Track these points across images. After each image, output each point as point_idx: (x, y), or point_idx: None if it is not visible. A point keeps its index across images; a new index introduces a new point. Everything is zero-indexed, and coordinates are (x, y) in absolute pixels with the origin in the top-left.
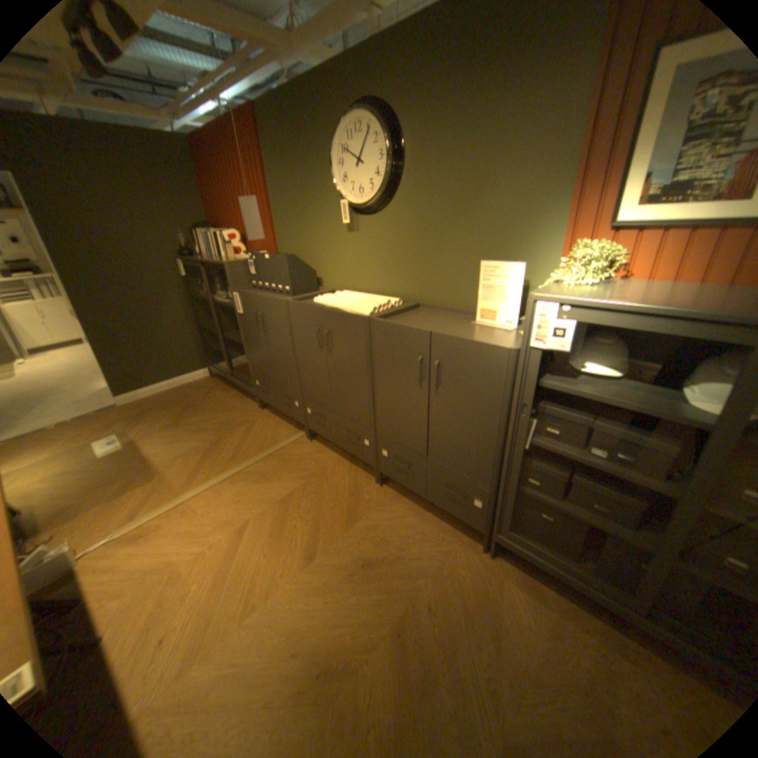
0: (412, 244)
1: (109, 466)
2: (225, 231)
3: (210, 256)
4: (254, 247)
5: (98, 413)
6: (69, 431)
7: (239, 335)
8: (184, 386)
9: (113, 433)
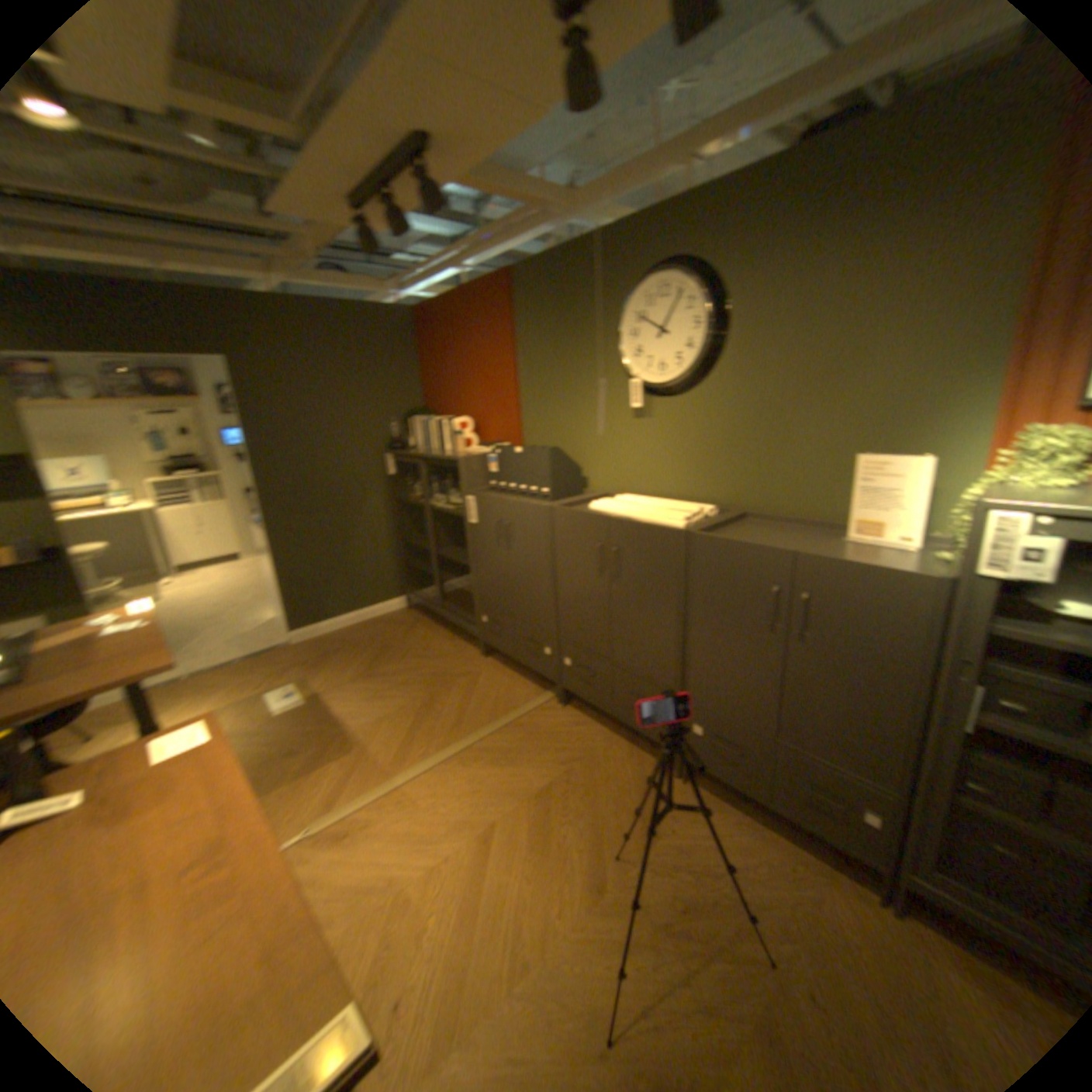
0: (735, 432)
1: (290, 730)
2: (452, 420)
3: (427, 451)
4: (487, 439)
5: (267, 655)
6: (232, 679)
7: (458, 554)
8: (374, 621)
9: (289, 684)
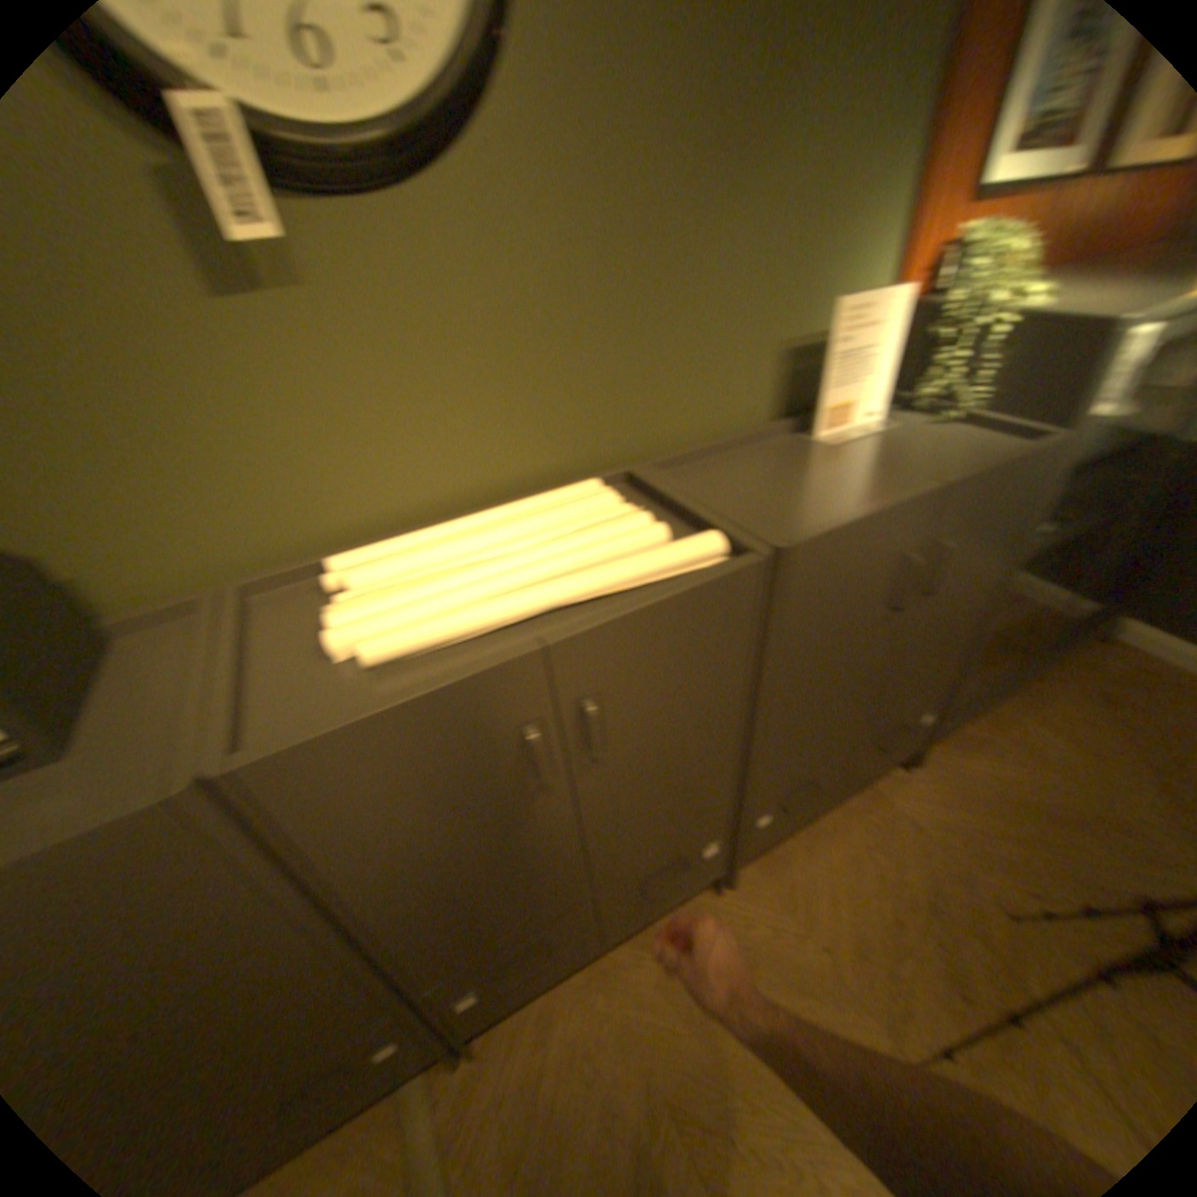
0: (587, 292)
1: None
2: None
3: None
4: None
5: None
6: None
7: None
8: None
9: None
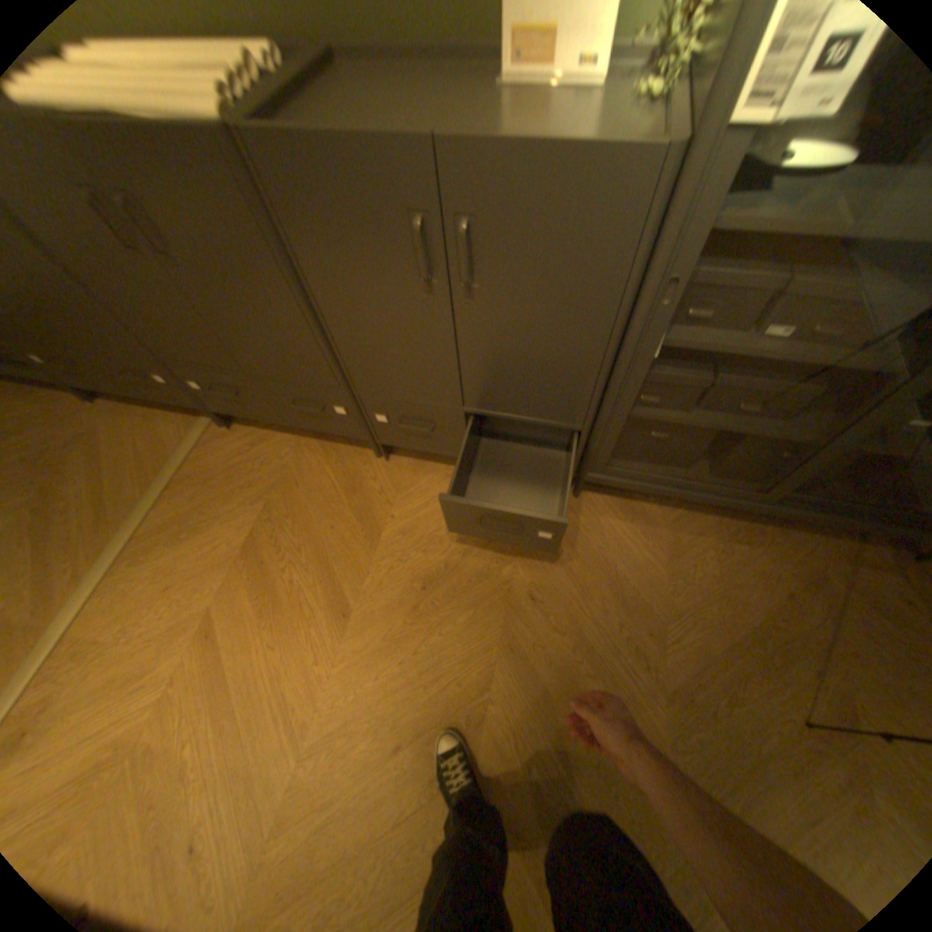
0: None
1: None
2: None
3: None
4: None
5: None
6: None
7: None
8: None
9: None
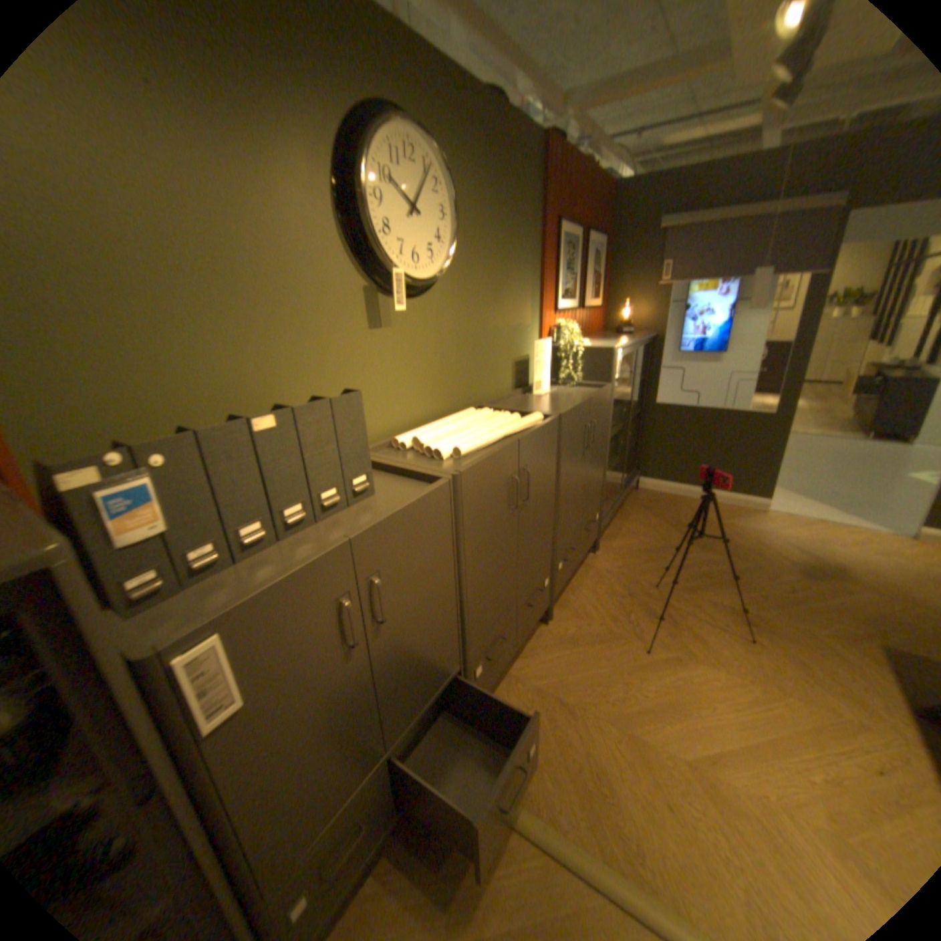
0: (461, 336)
1: None
2: None
3: None
4: None
5: None
6: None
7: None
8: None
9: None
